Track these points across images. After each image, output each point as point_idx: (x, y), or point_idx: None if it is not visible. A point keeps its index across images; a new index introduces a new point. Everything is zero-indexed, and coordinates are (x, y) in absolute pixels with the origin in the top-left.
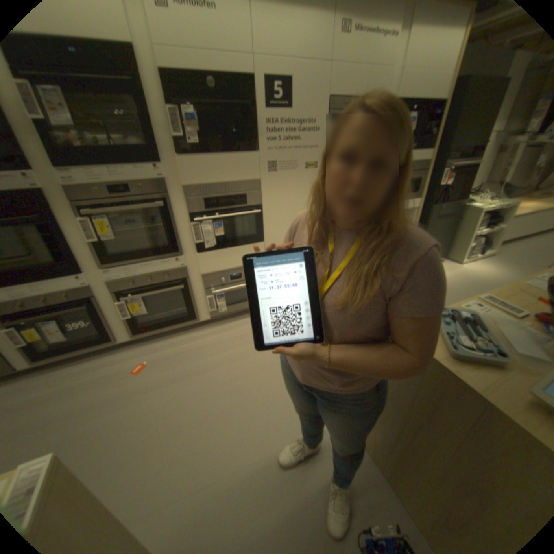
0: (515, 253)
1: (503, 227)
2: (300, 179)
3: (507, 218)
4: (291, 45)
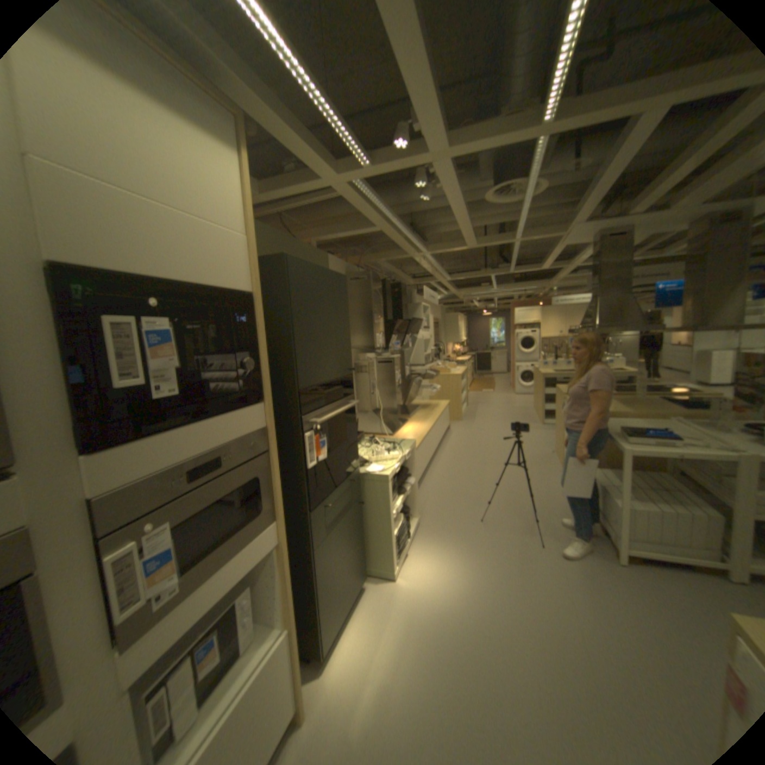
0: (433, 507)
1: (413, 484)
2: None
3: (409, 466)
4: None
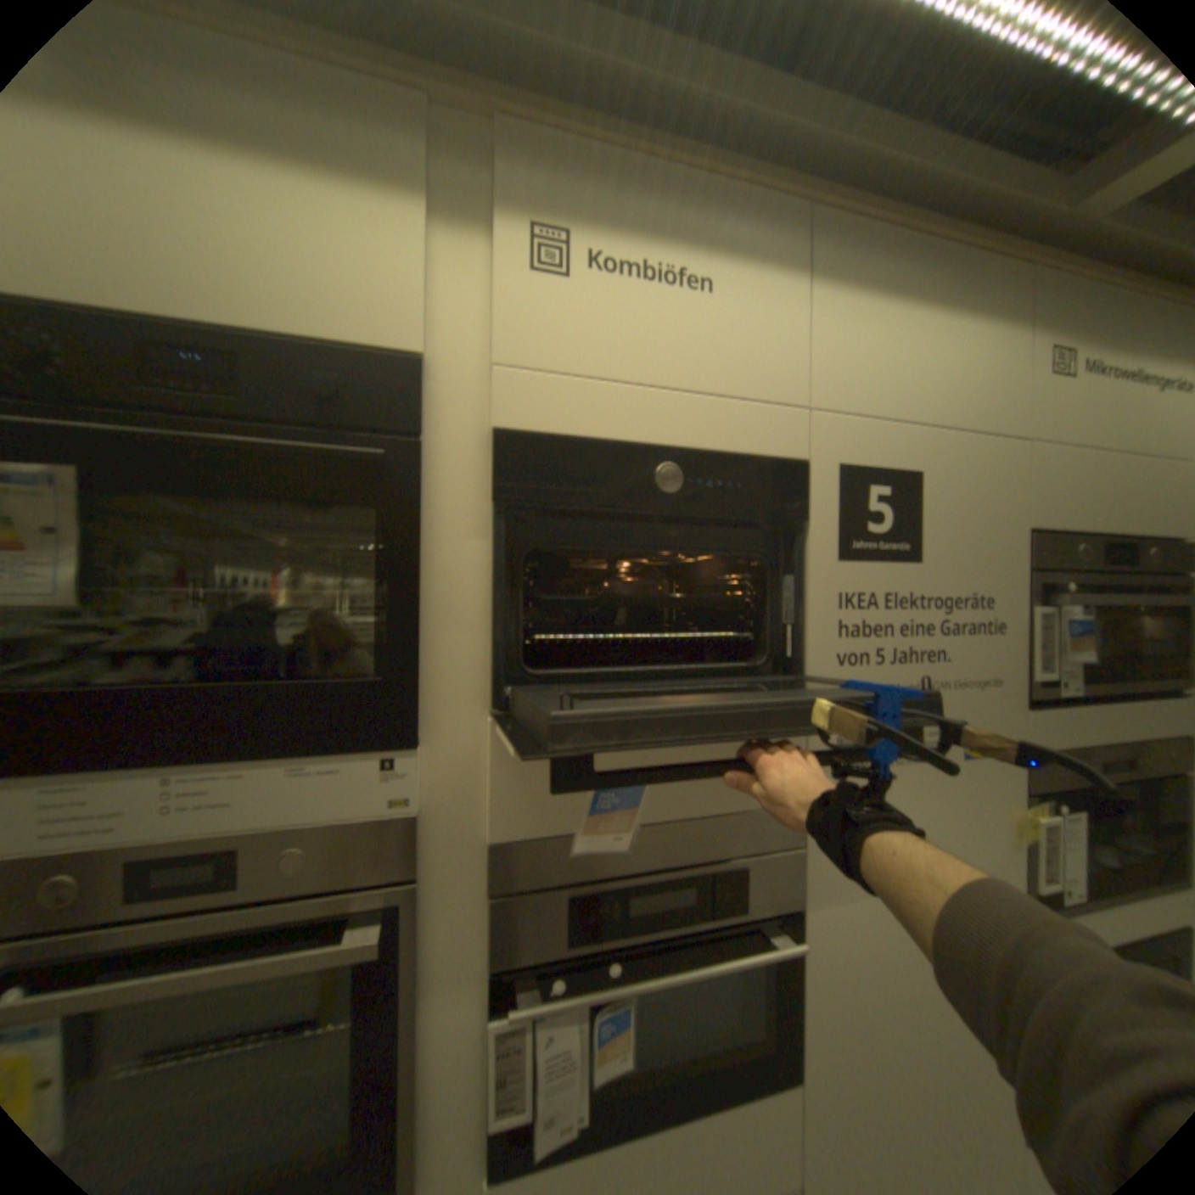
0: None
1: None
2: (951, 799)
3: None
4: (925, 390)
